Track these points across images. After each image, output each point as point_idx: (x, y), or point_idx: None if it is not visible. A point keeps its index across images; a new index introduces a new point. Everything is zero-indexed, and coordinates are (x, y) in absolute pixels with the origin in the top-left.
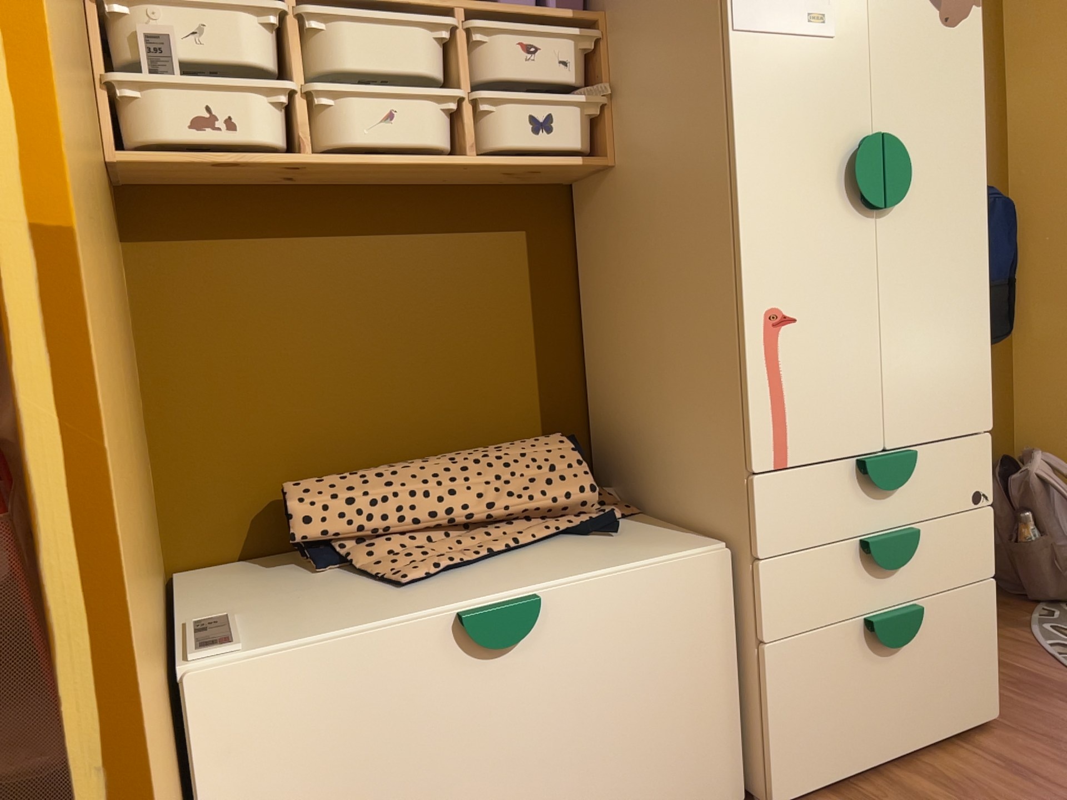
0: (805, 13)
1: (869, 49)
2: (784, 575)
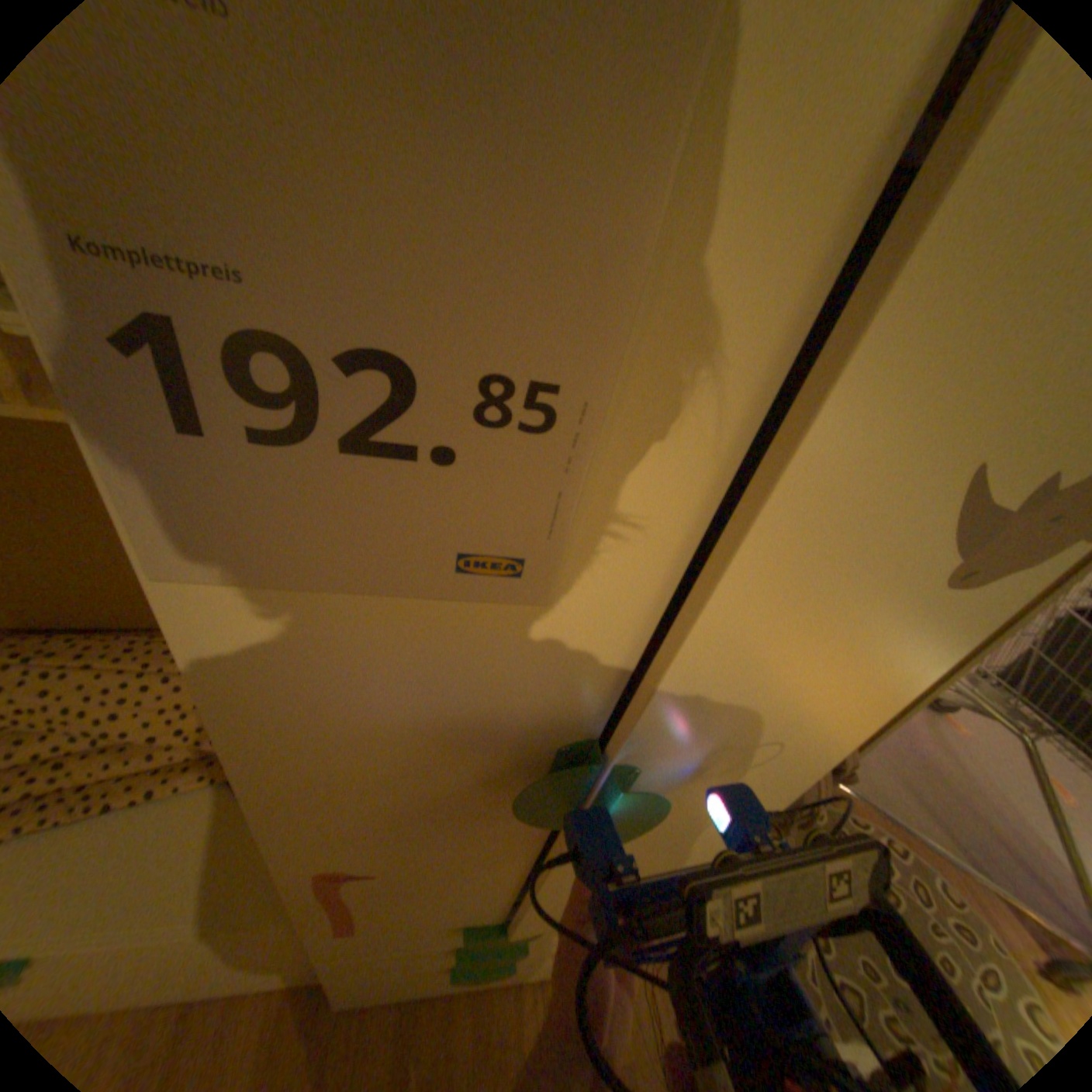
0: (450, 543)
1: (661, 617)
2: (345, 965)
